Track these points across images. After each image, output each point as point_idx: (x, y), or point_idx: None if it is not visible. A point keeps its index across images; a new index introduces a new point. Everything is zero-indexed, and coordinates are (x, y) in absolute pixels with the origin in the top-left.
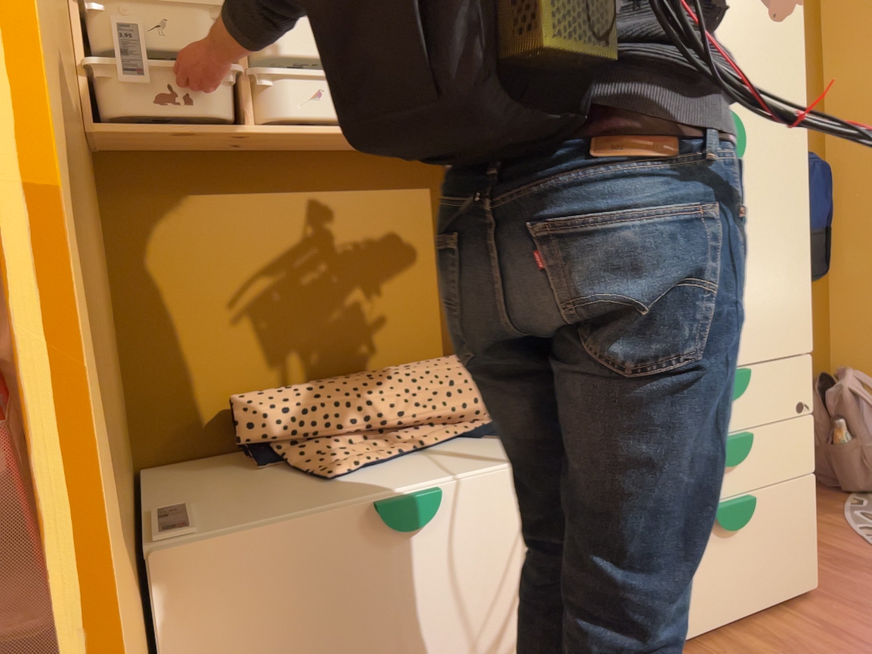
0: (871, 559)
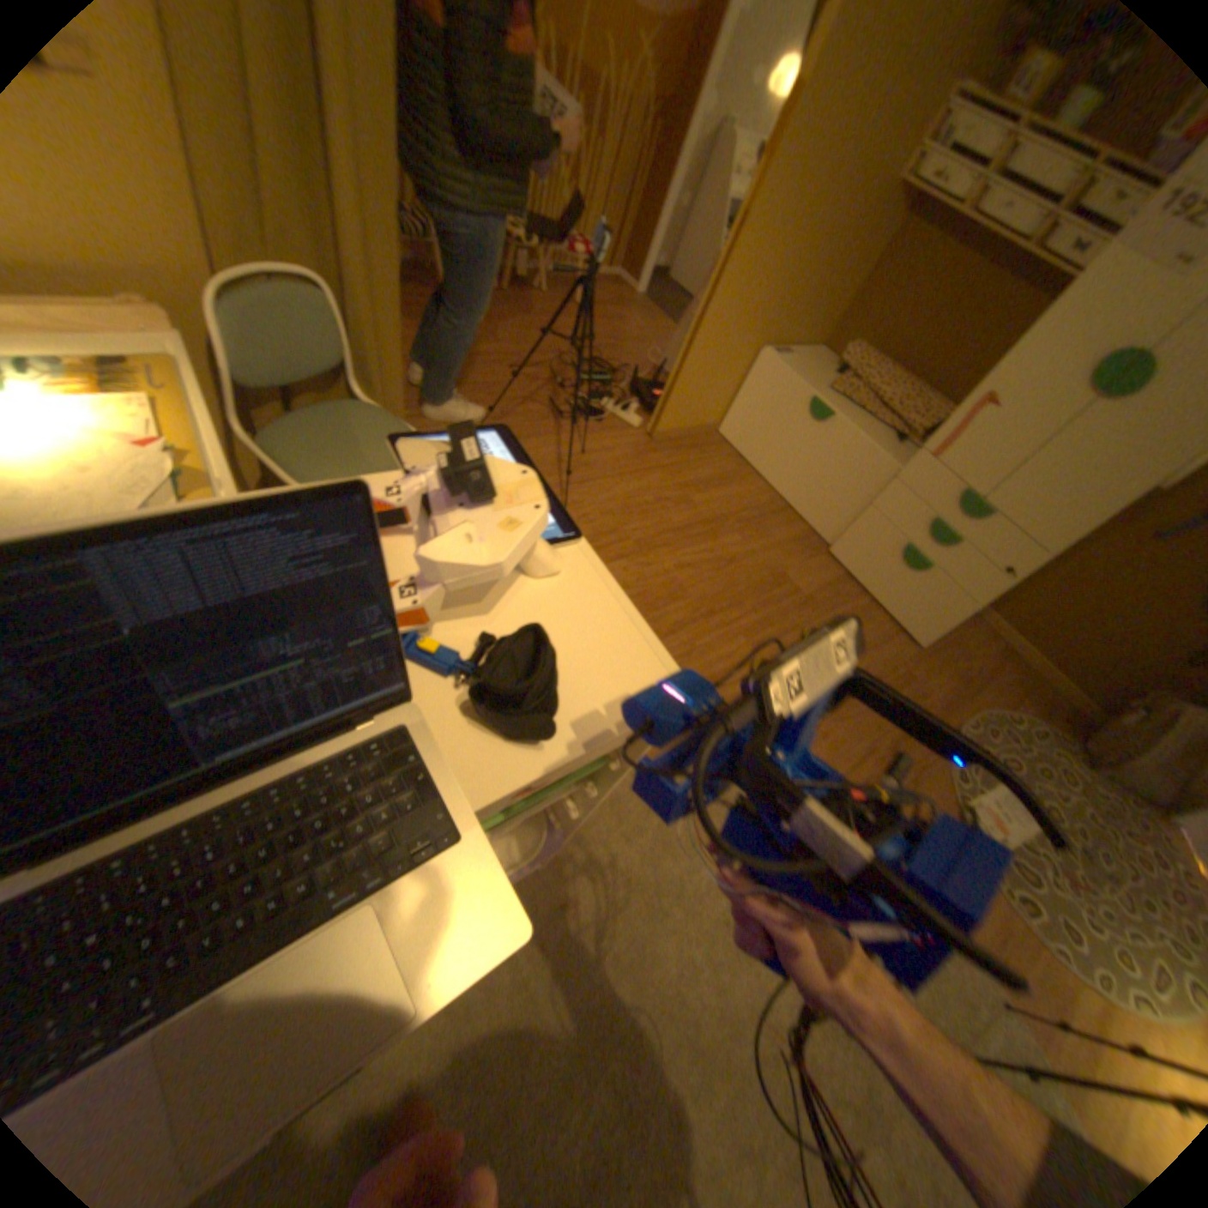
0: (974, 696)
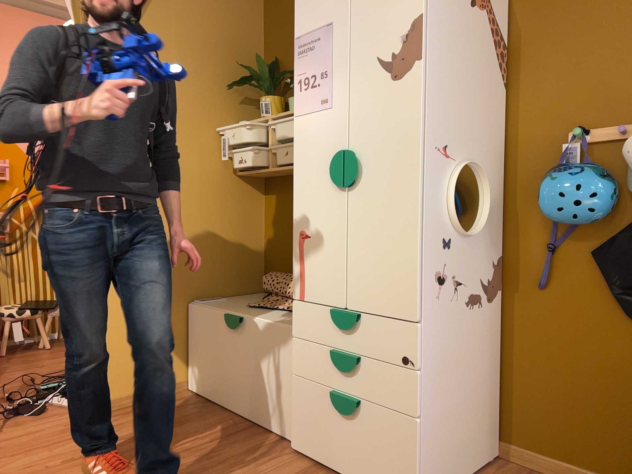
0: None
